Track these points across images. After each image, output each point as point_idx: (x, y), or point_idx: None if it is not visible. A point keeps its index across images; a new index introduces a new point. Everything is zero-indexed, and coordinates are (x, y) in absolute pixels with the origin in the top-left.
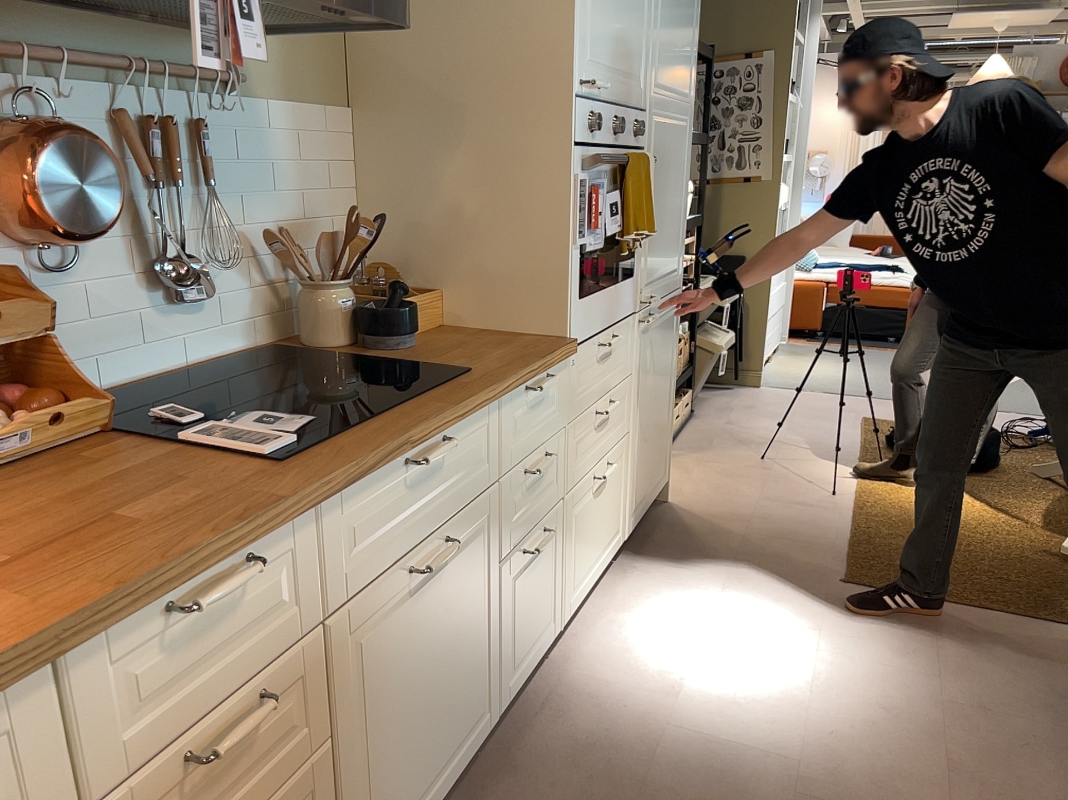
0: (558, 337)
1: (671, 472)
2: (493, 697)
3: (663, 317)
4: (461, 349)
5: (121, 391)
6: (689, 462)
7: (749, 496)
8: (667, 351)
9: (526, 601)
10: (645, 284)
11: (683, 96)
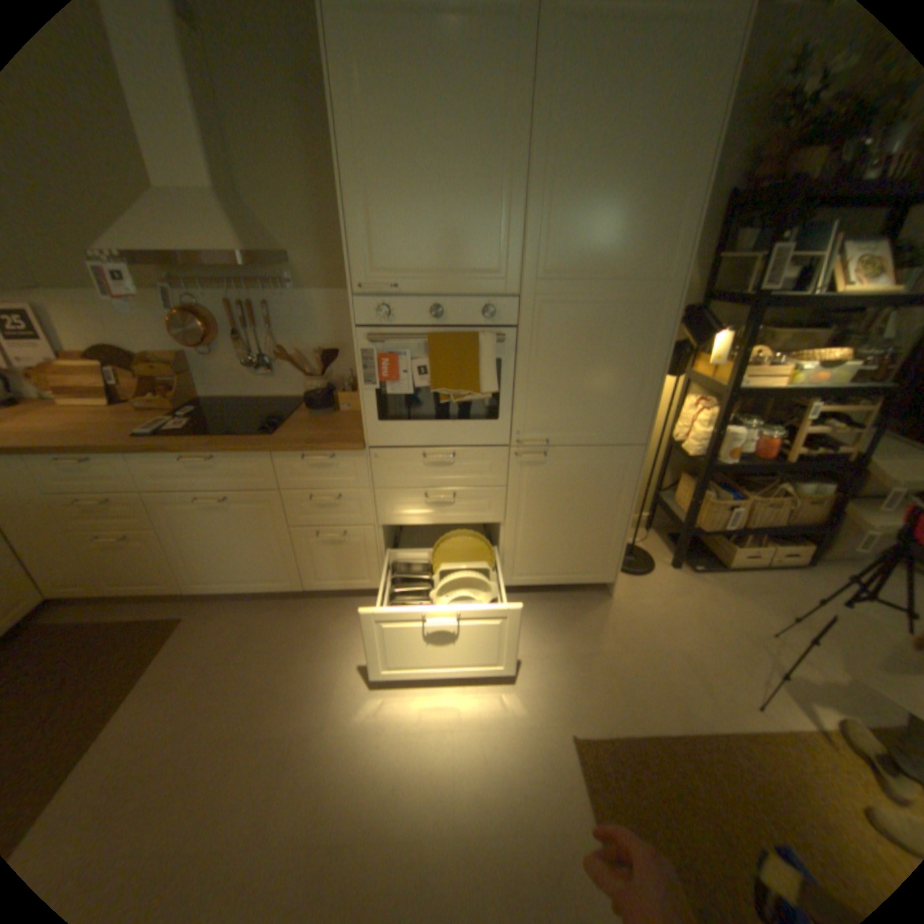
0: (364, 438)
1: (617, 580)
2: (293, 580)
3: (581, 461)
4: (319, 426)
5: (236, 399)
6: (697, 592)
7: (678, 645)
8: (598, 490)
9: (326, 556)
10: (527, 429)
11: (639, 273)
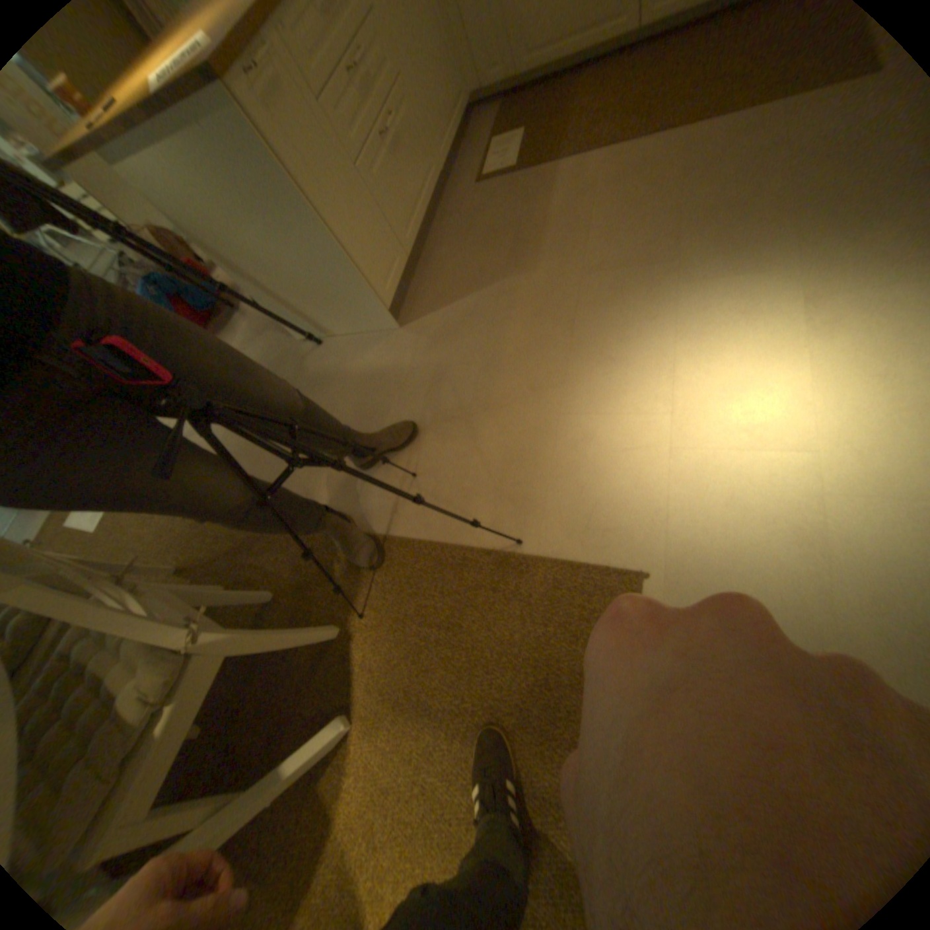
0: None
1: None
2: None
3: None
4: None
5: None
6: None
7: None
8: None
9: None
10: None
11: None
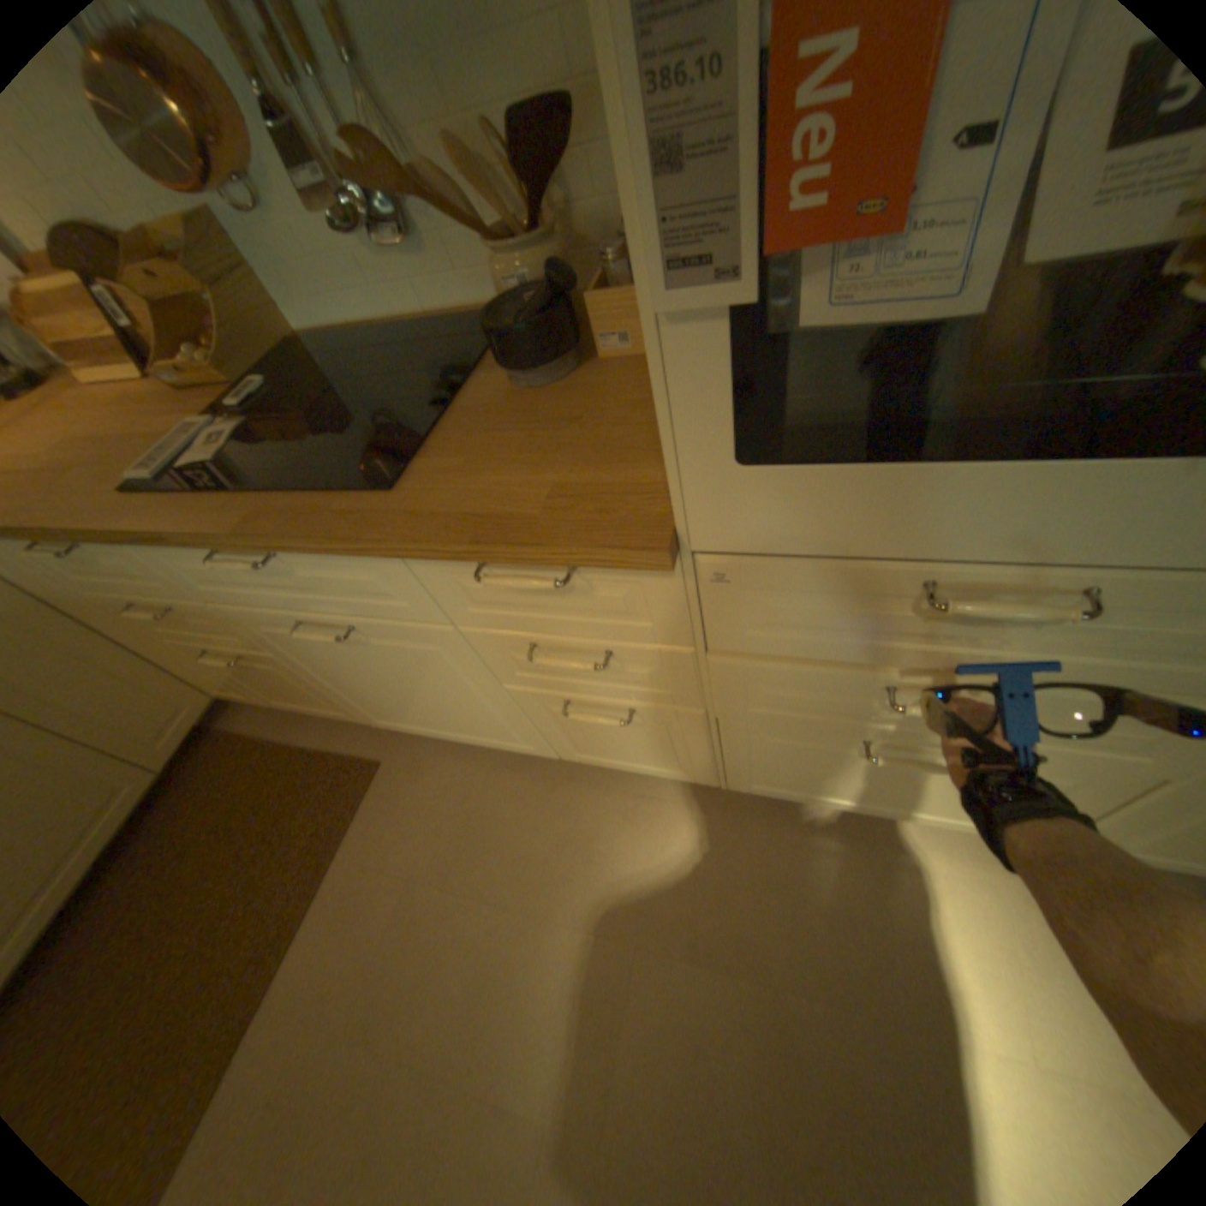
0: (674, 511)
1: None
2: (539, 746)
3: None
4: (527, 433)
5: (362, 327)
6: None
7: None
8: None
9: (595, 732)
10: None
11: None
